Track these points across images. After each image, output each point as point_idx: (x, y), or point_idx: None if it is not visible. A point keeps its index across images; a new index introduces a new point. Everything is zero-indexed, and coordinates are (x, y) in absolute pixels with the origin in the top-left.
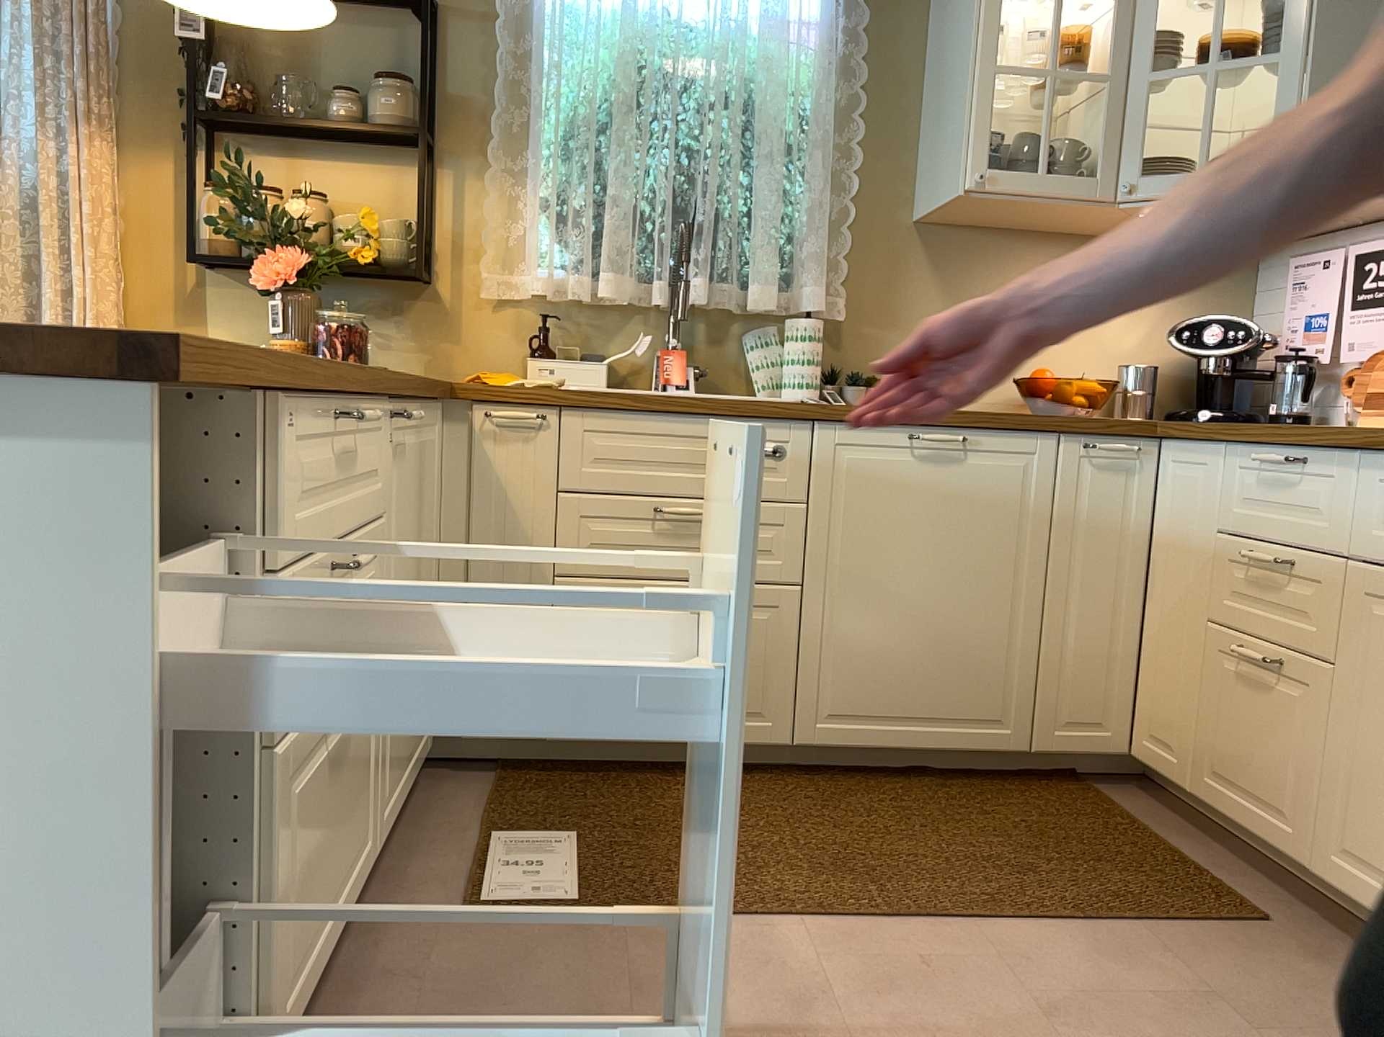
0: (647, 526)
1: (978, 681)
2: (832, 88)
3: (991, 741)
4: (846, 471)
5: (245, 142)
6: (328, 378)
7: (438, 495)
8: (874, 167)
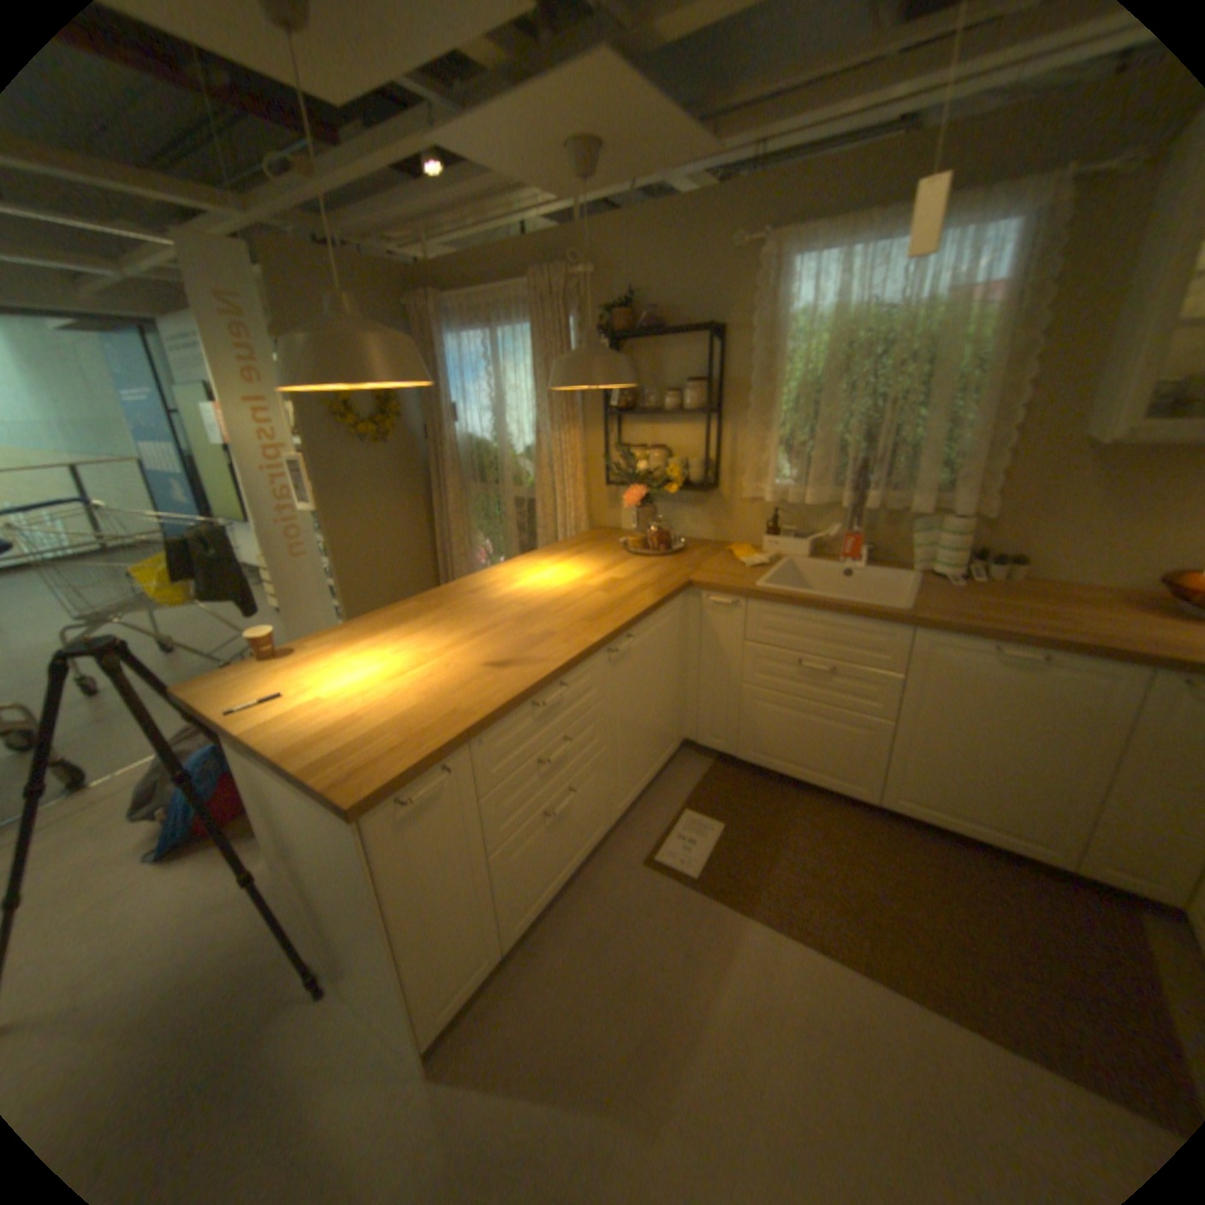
0: (794, 668)
1: (1032, 816)
2: (1014, 333)
3: (1038, 854)
4: (936, 661)
5: (629, 417)
6: (526, 692)
7: (684, 633)
8: (1049, 392)
